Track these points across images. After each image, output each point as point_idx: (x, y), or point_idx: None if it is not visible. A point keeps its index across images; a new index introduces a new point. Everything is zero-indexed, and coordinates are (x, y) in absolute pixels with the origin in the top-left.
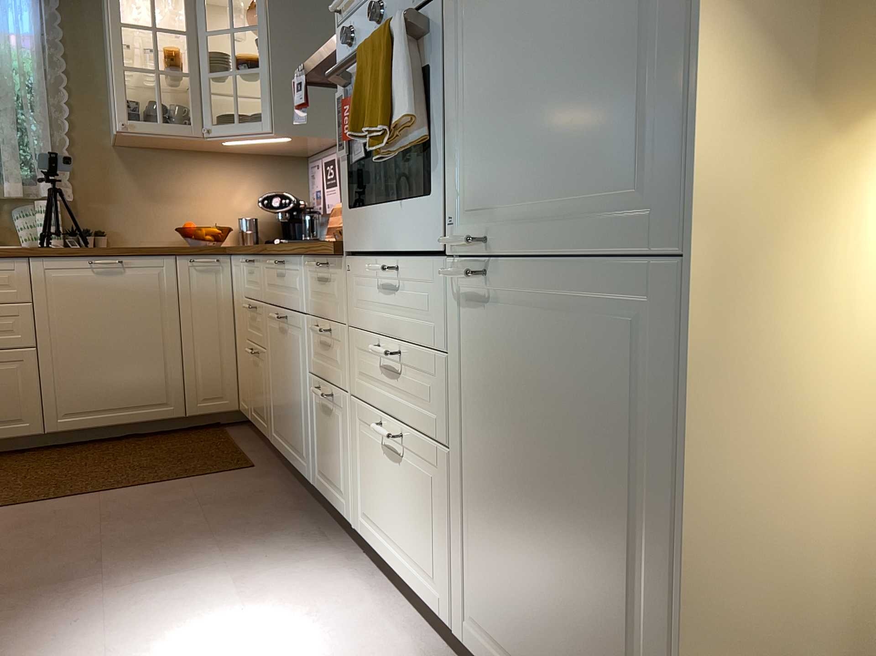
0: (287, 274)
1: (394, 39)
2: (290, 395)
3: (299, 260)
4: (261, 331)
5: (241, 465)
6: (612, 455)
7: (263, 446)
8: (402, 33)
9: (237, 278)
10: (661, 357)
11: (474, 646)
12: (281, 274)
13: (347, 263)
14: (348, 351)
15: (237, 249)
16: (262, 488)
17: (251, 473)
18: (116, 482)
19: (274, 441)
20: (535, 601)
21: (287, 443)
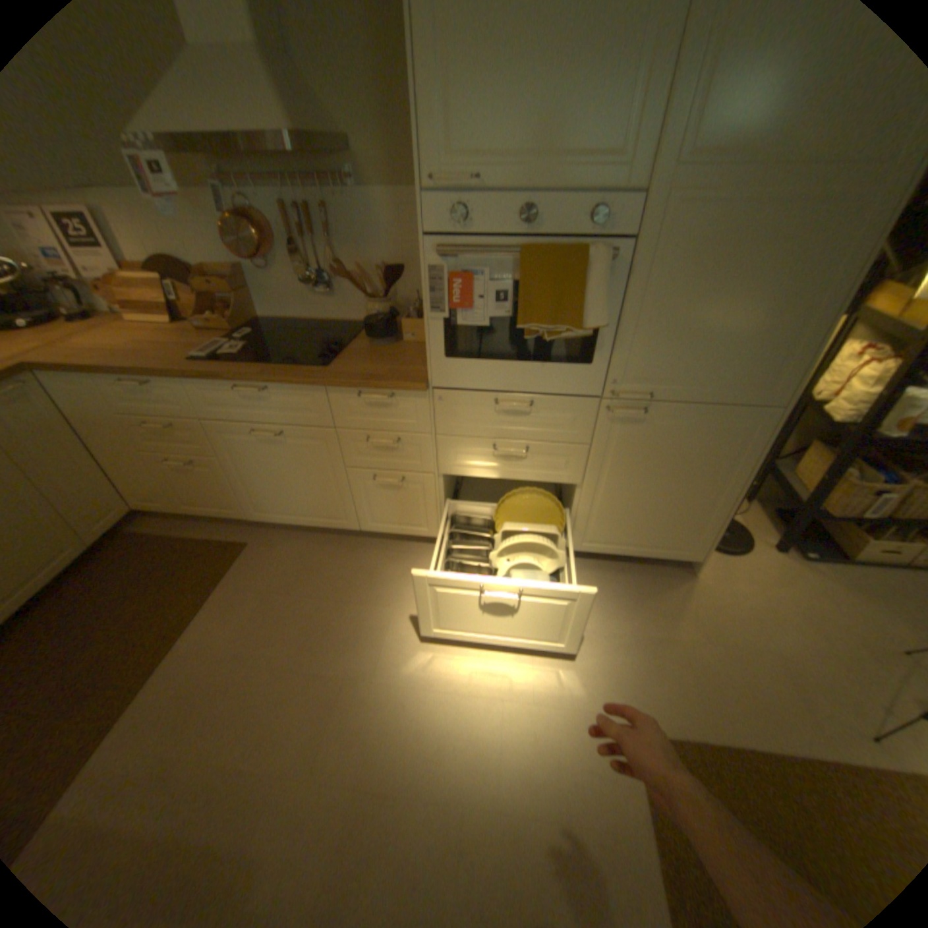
0: (278, 398)
1: (589, 266)
2: (299, 485)
3: (315, 389)
4: (193, 444)
5: (233, 549)
6: (711, 469)
7: (208, 525)
8: (603, 265)
9: (79, 398)
10: (751, 437)
11: (584, 547)
12: (254, 397)
13: (434, 395)
14: (432, 449)
15: (86, 370)
16: (292, 553)
17: (254, 548)
18: (157, 637)
19: (261, 518)
20: (641, 521)
21: (297, 515)
